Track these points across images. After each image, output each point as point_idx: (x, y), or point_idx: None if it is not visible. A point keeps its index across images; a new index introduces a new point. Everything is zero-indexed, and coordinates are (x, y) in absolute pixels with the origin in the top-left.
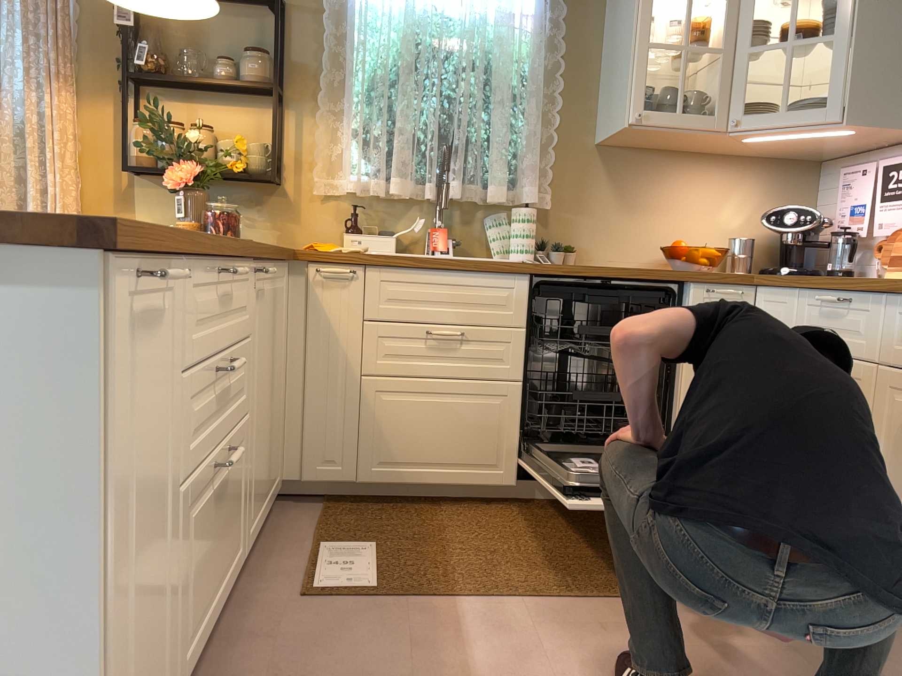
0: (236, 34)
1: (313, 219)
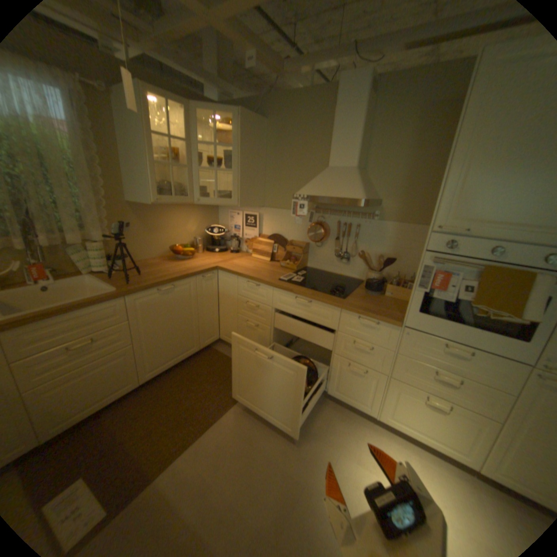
0: None
1: None
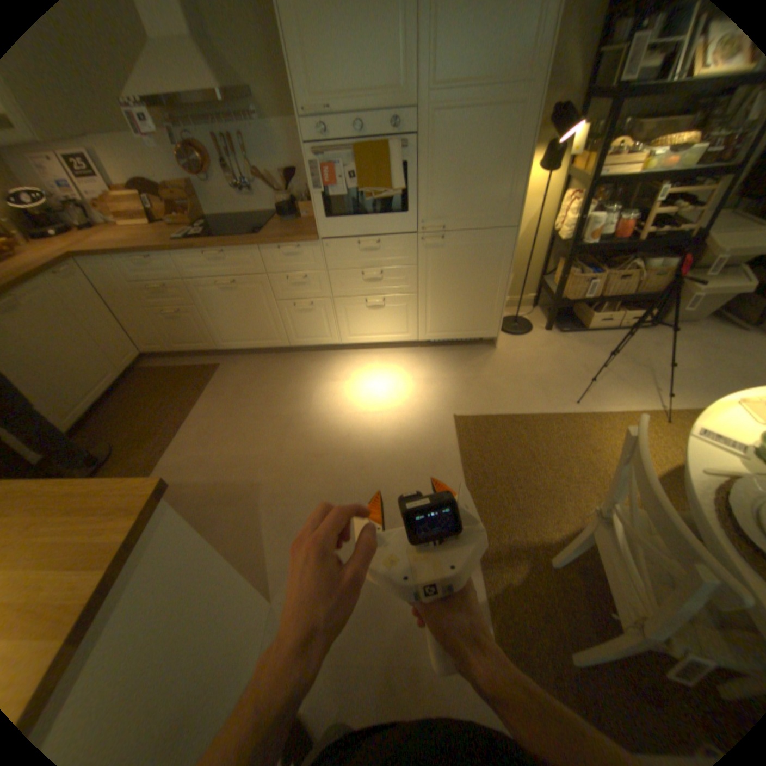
0: None
1: None
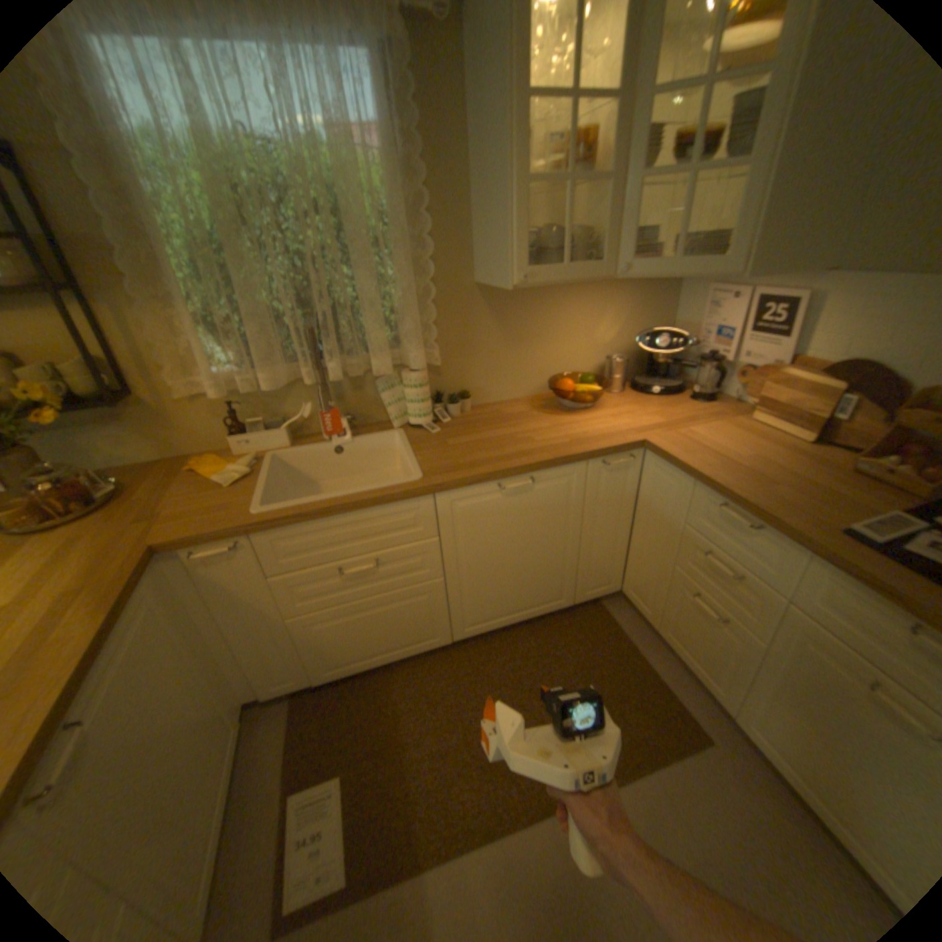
0: None
1: (187, 420)
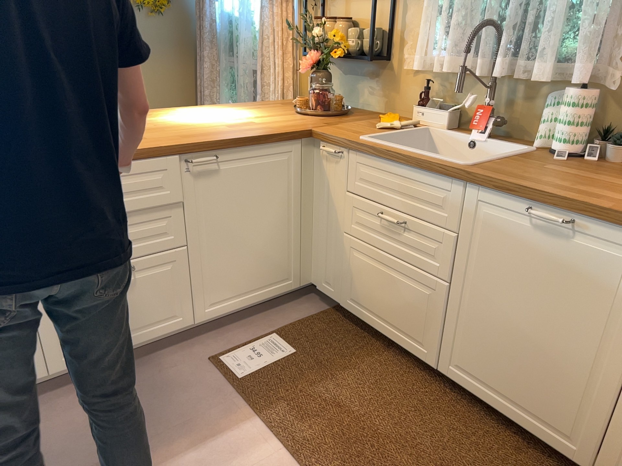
0: None
1: (405, 90)
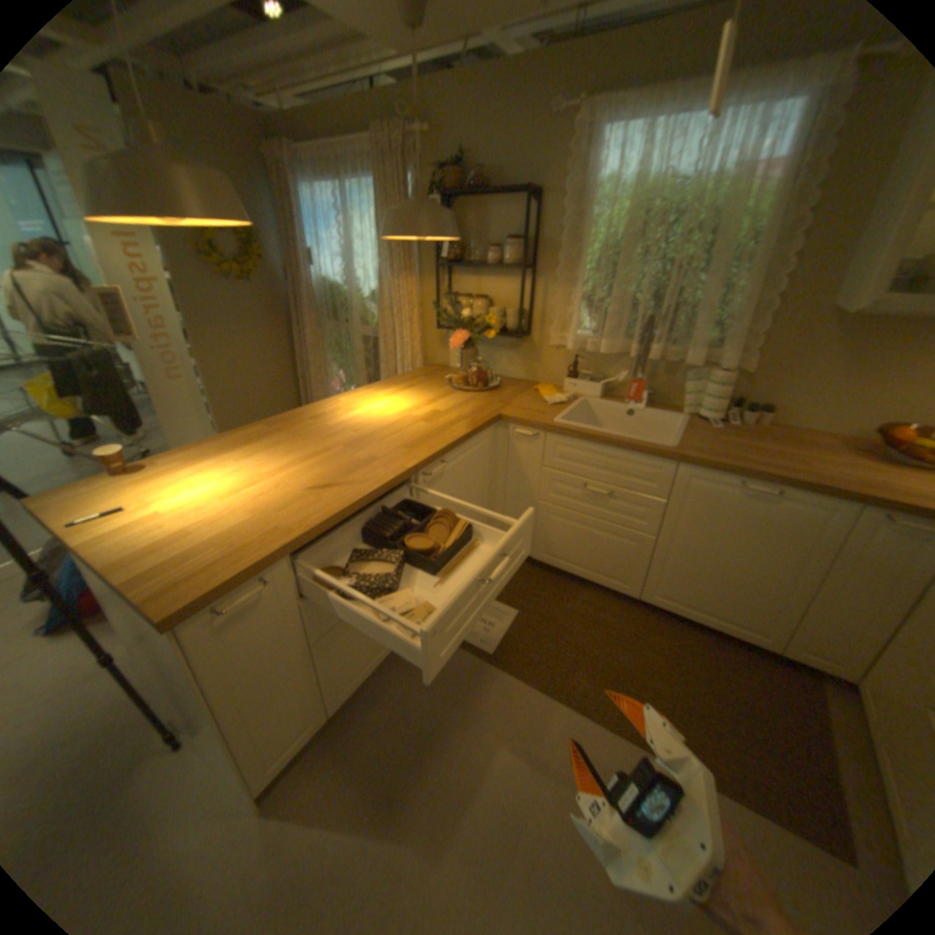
0: (504, 219)
1: (548, 361)
